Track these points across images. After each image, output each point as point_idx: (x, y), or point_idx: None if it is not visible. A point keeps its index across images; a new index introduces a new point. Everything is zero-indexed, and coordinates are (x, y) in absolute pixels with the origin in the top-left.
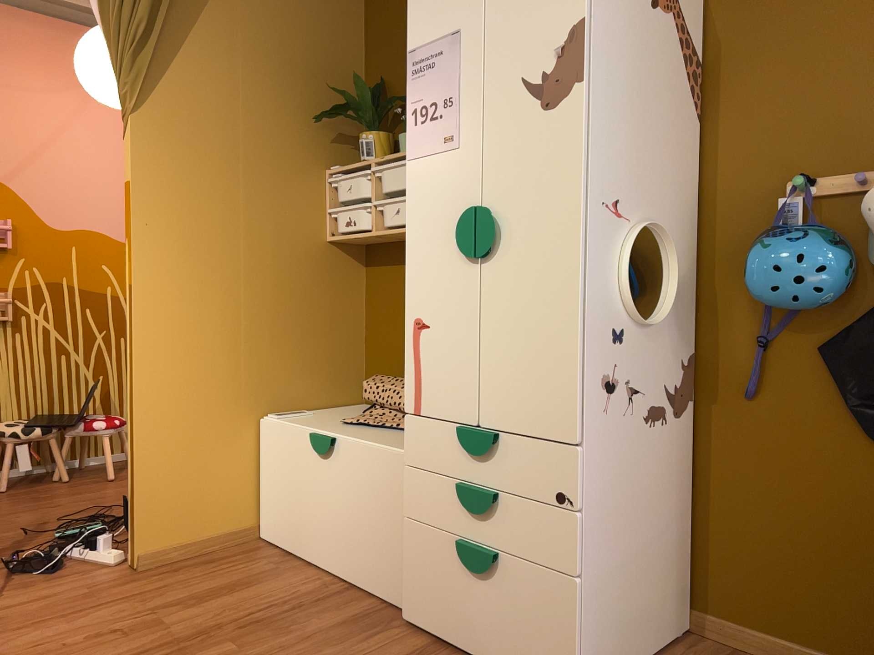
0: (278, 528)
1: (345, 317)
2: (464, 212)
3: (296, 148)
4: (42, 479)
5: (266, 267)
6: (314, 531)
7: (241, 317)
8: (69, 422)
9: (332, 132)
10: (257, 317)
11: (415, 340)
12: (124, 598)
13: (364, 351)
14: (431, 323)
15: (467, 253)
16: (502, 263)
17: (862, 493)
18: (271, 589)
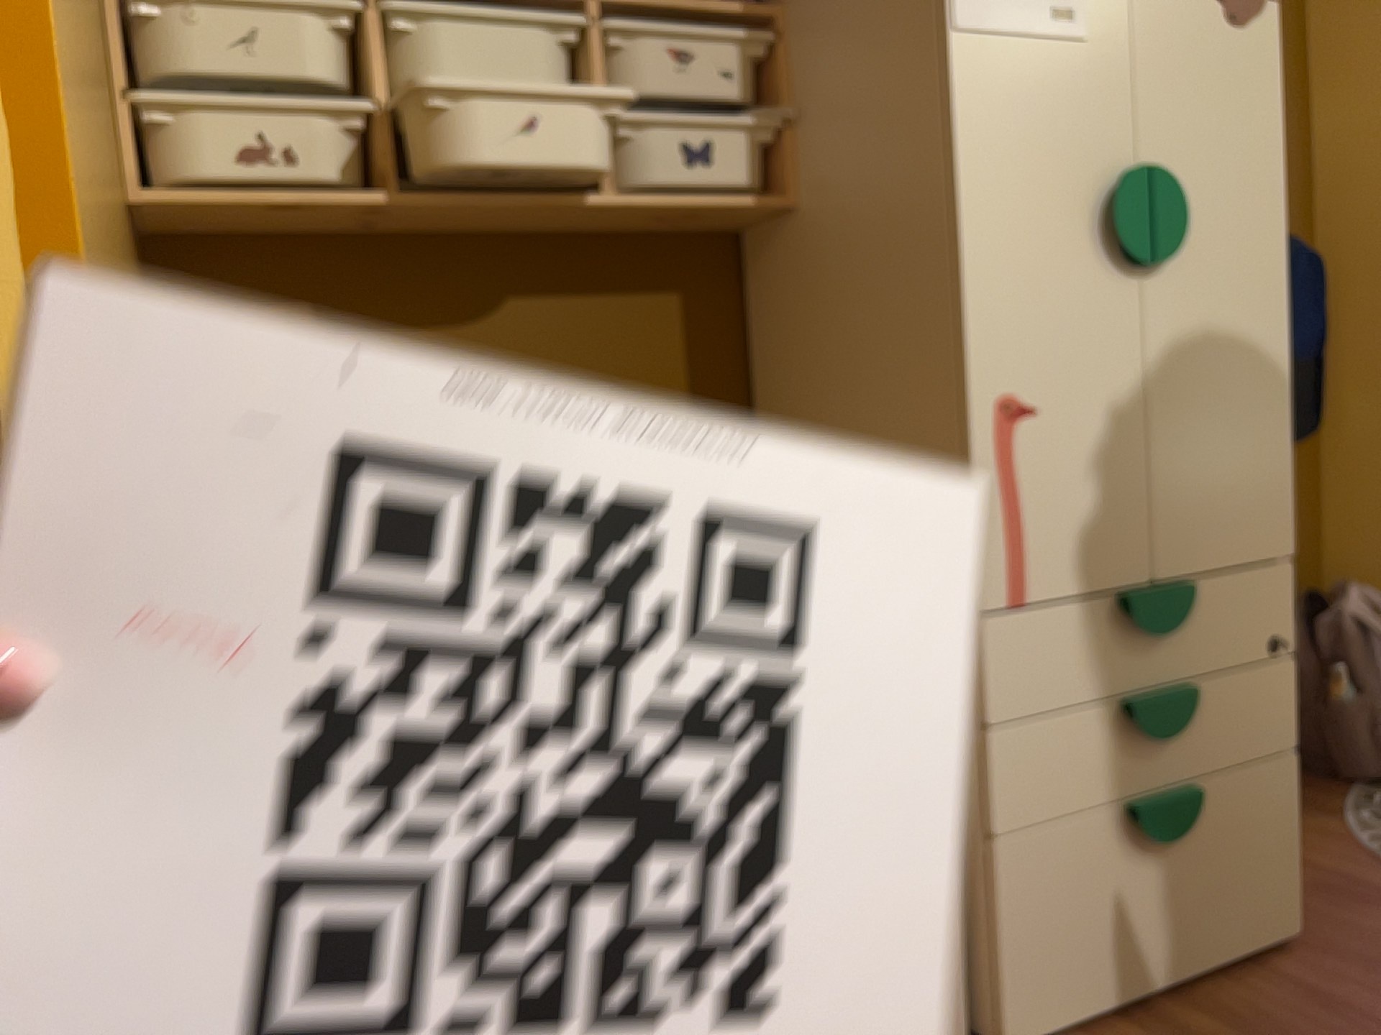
0: None
1: None
2: (1134, 176)
3: None
4: None
5: None
6: None
7: None
8: None
9: None
10: None
11: (1004, 446)
12: None
13: None
14: (1043, 403)
15: (1118, 256)
16: (1180, 279)
17: None
18: None
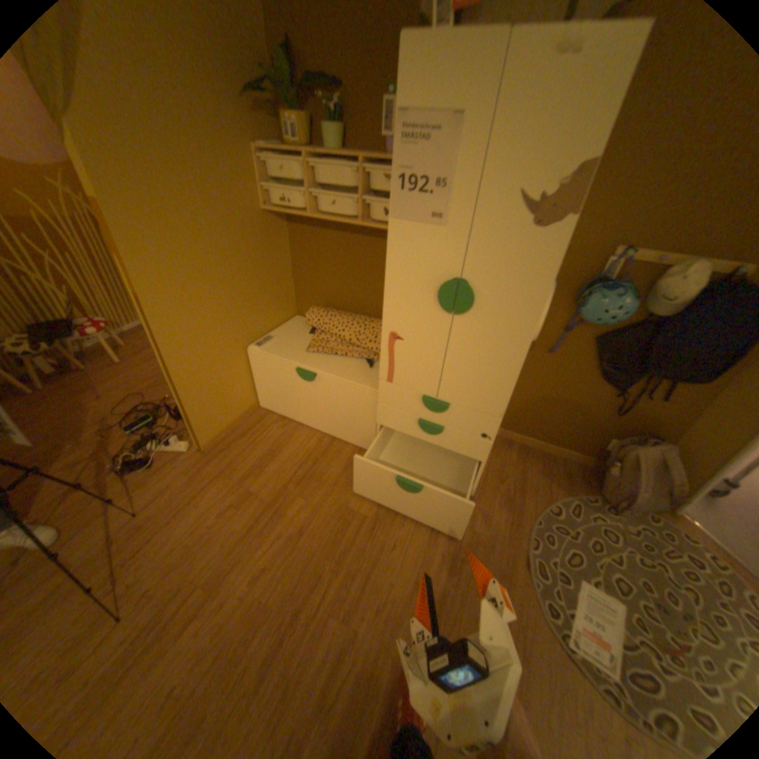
0: (274, 406)
1: (280, 265)
2: (447, 284)
3: (224, 125)
4: (61, 371)
5: (226, 246)
6: (304, 412)
7: (219, 291)
8: (62, 332)
9: (248, 100)
10: (230, 286)
11: (390, 345)
12: (215, 479)
13: (292, 283)
14: (404, 339)
15: (441, 307)
16: (470, 321)
17: (587, 396)
18: (294, 450)
